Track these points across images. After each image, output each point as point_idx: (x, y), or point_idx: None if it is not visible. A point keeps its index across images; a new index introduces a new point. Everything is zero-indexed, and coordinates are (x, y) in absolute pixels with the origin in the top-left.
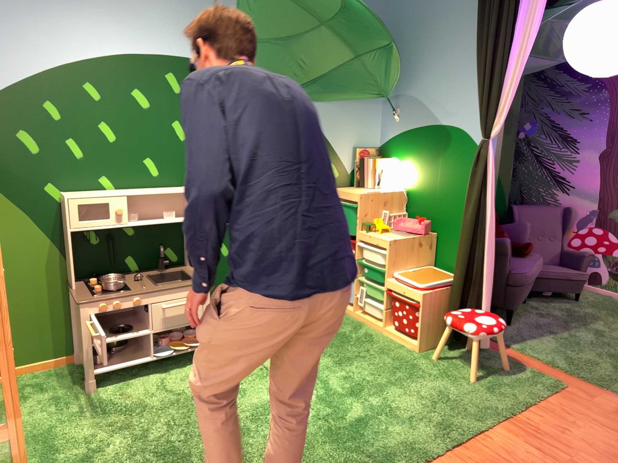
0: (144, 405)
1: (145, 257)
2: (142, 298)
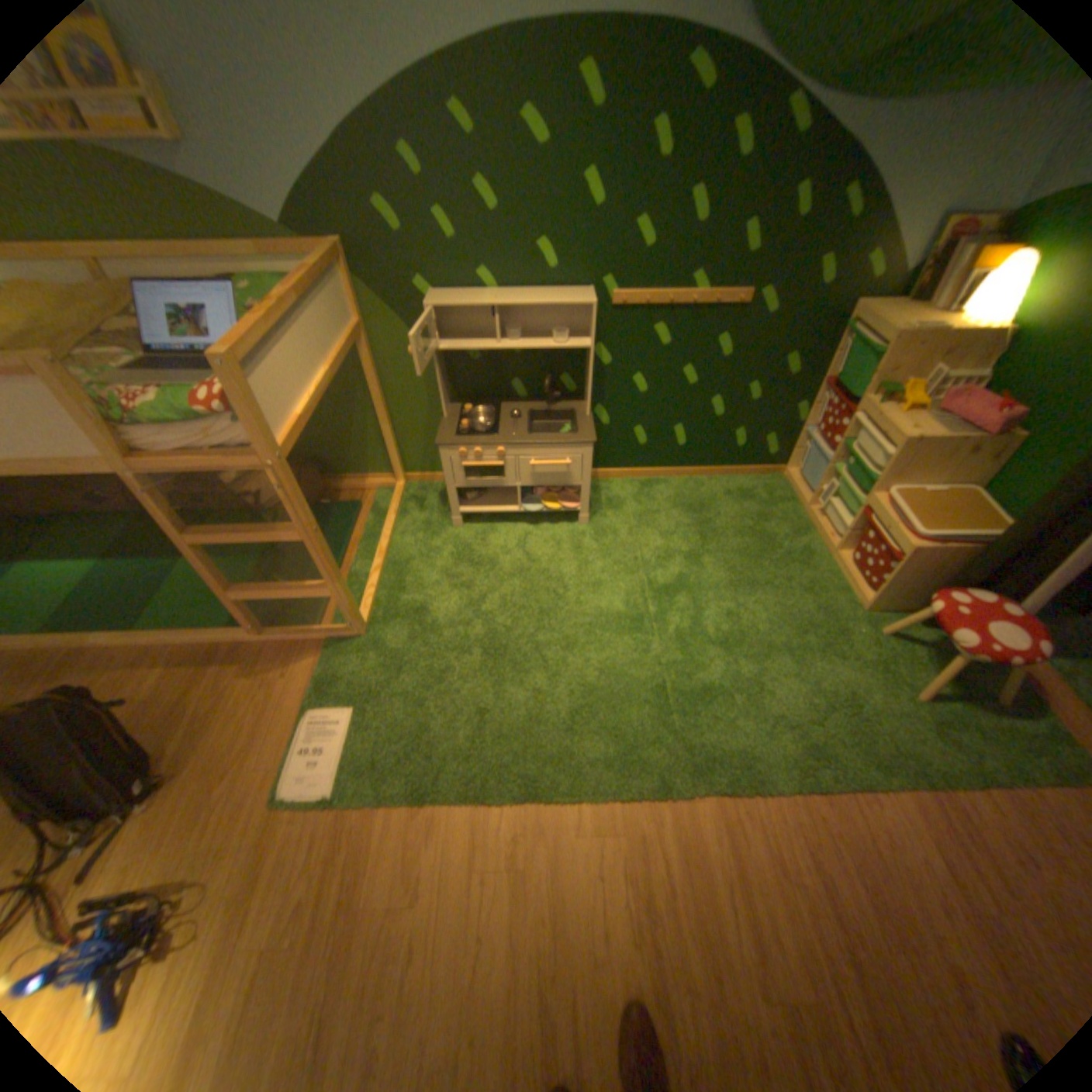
0: (495, 564)
1: (535, 383)
2: (506, 451)
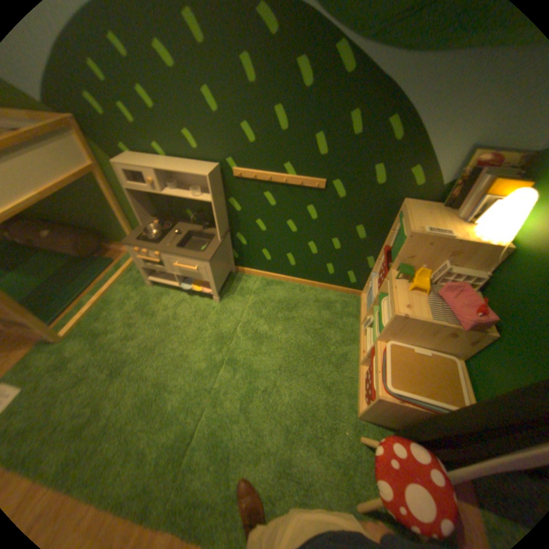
0: (155, 315)
1: (200, 214)
2: (161, 254)
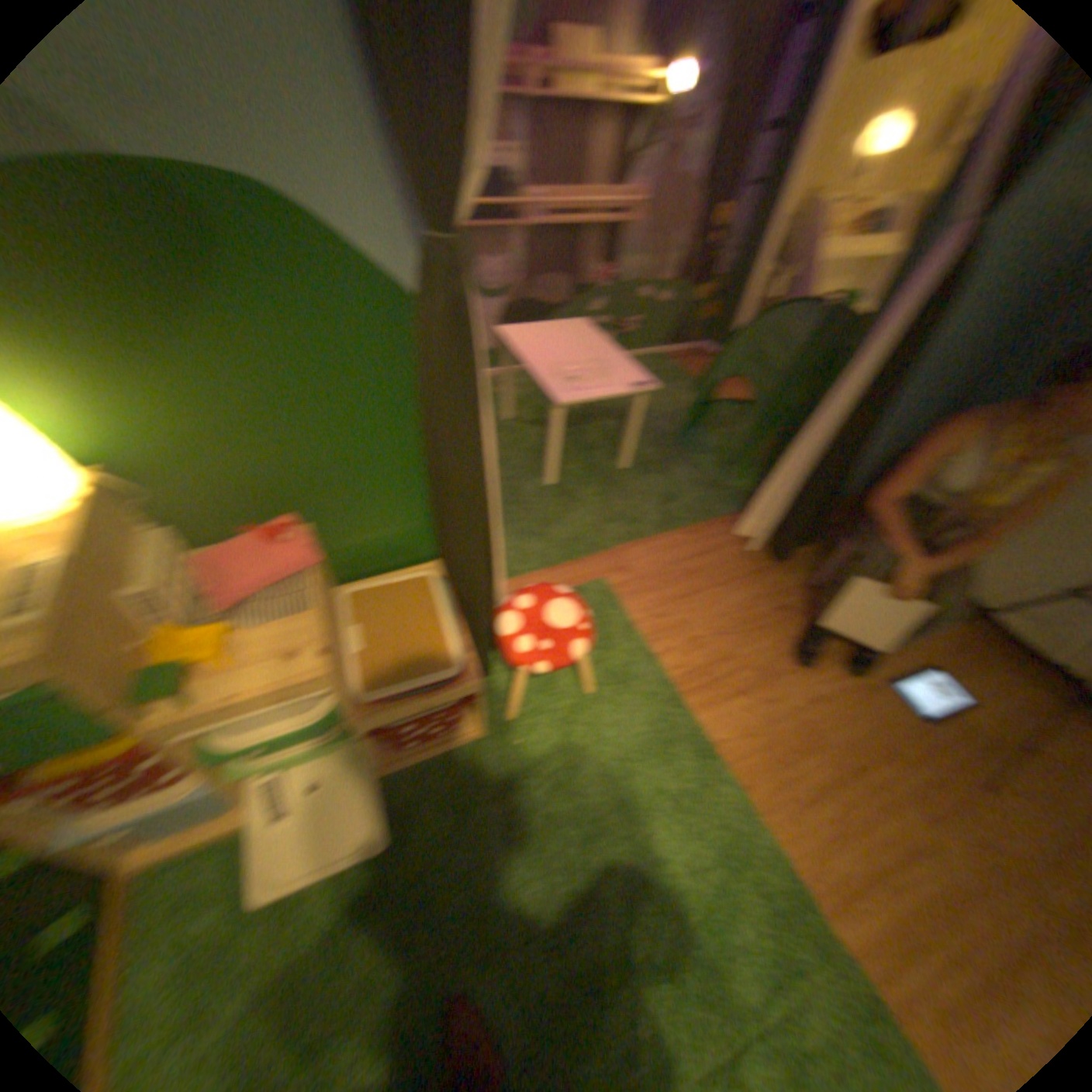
0: None
1: None
2: None
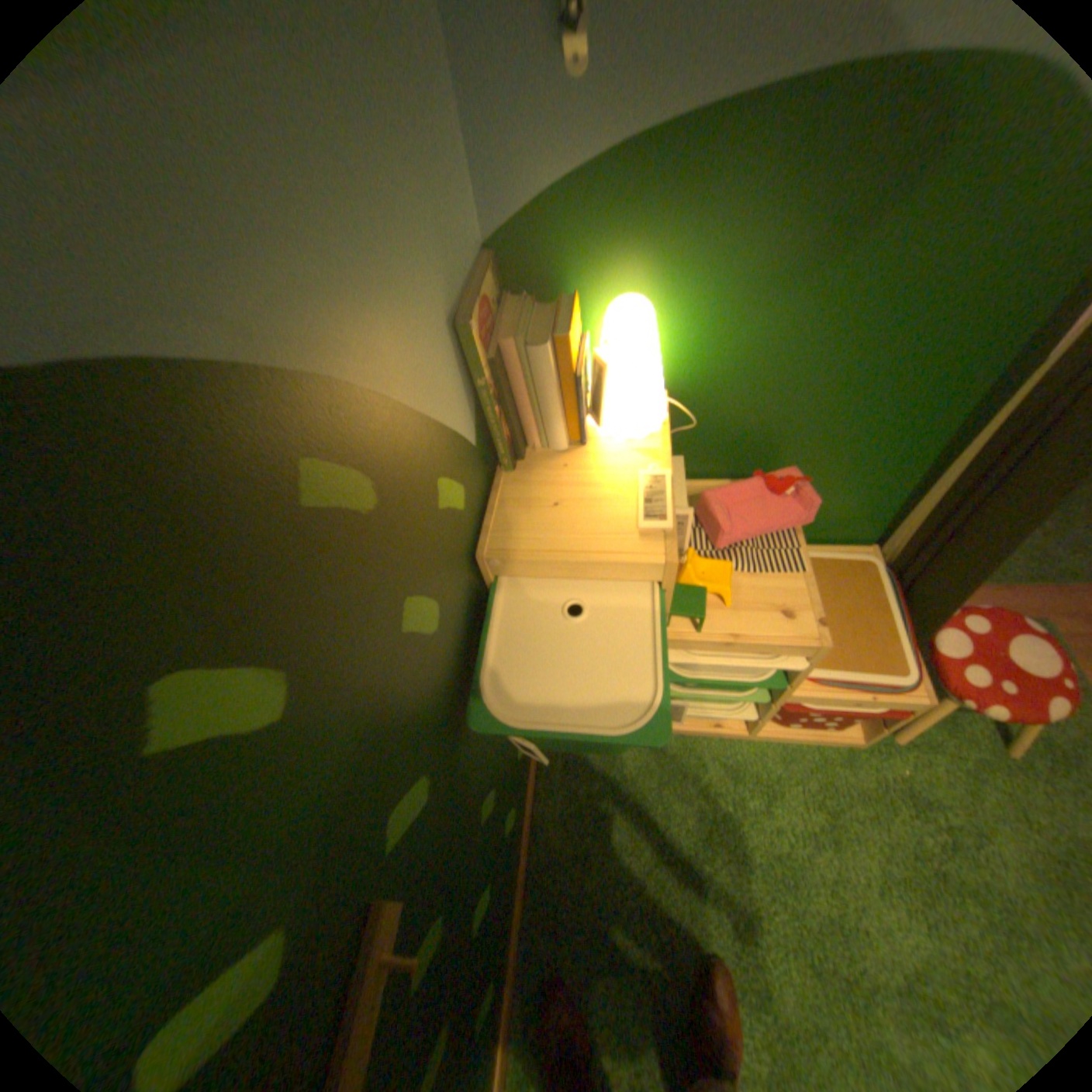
0: None
1: None
2: None
